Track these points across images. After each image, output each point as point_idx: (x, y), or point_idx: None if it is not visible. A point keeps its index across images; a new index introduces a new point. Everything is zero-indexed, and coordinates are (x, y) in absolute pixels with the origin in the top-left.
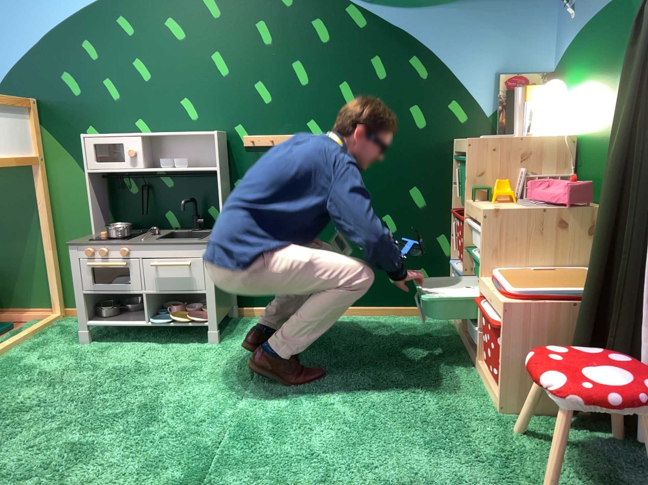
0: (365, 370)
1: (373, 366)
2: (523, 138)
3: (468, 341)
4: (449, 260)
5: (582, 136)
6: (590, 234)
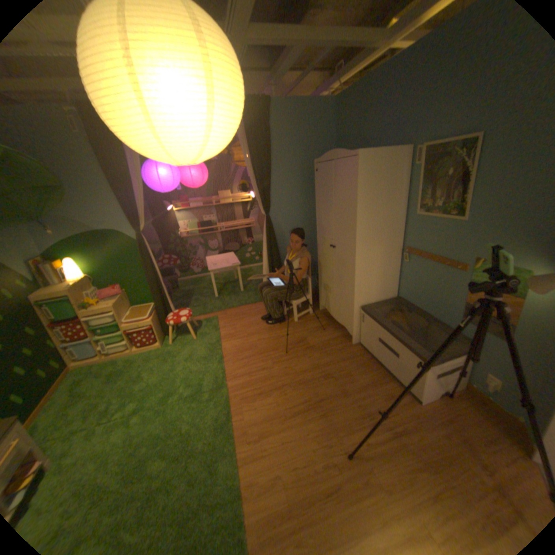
0: (117, 385)
1: (115, 383)
2: (70, 283)
3: (109, 358)
4: (55, 349)
5: (89, 274)
6: (125, 299)
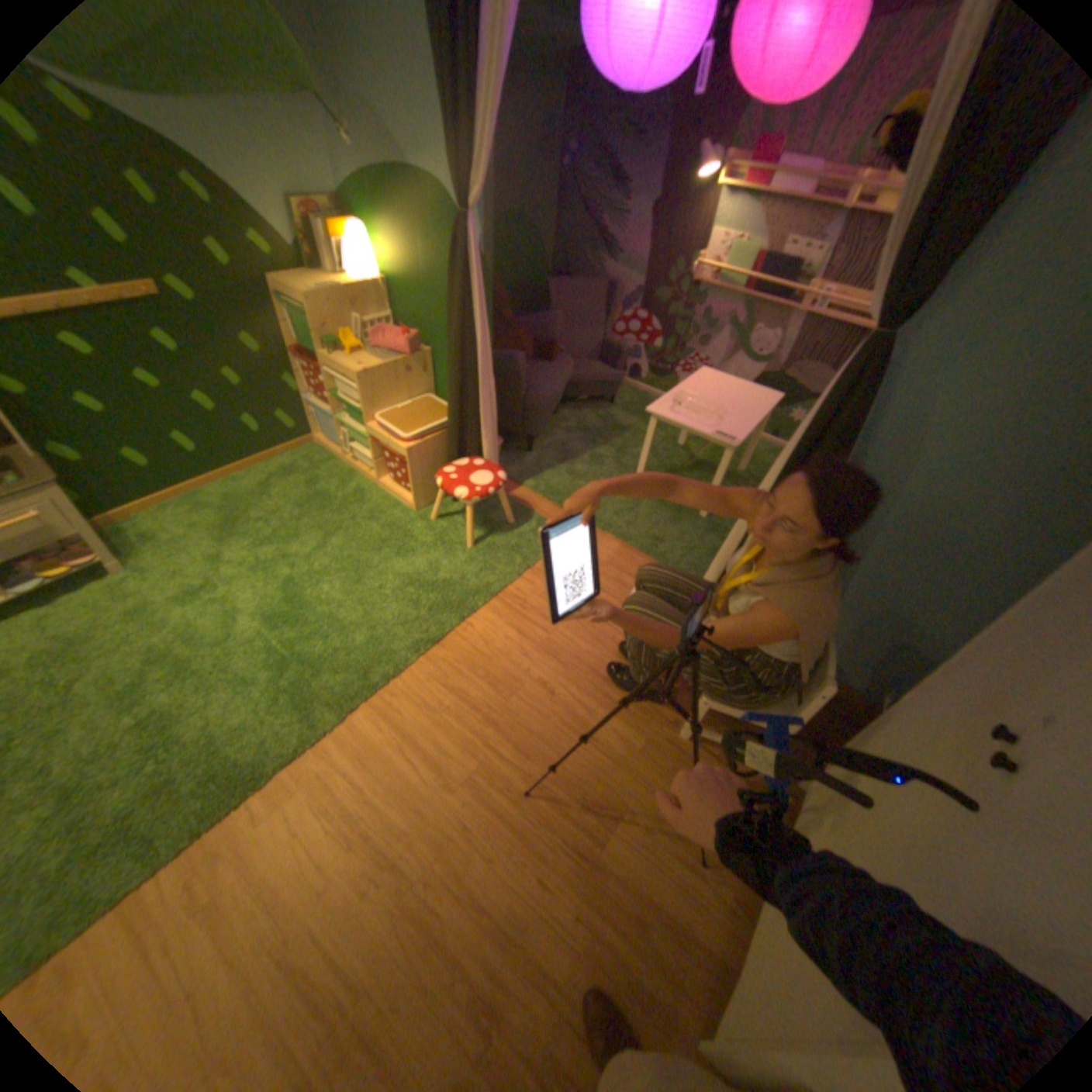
0: (300, 525)
1: (303, 519)
2: (342, 282)
3: (354, 466)
4: (298, 396)
5: (390, 280)
6: (424, 372)
